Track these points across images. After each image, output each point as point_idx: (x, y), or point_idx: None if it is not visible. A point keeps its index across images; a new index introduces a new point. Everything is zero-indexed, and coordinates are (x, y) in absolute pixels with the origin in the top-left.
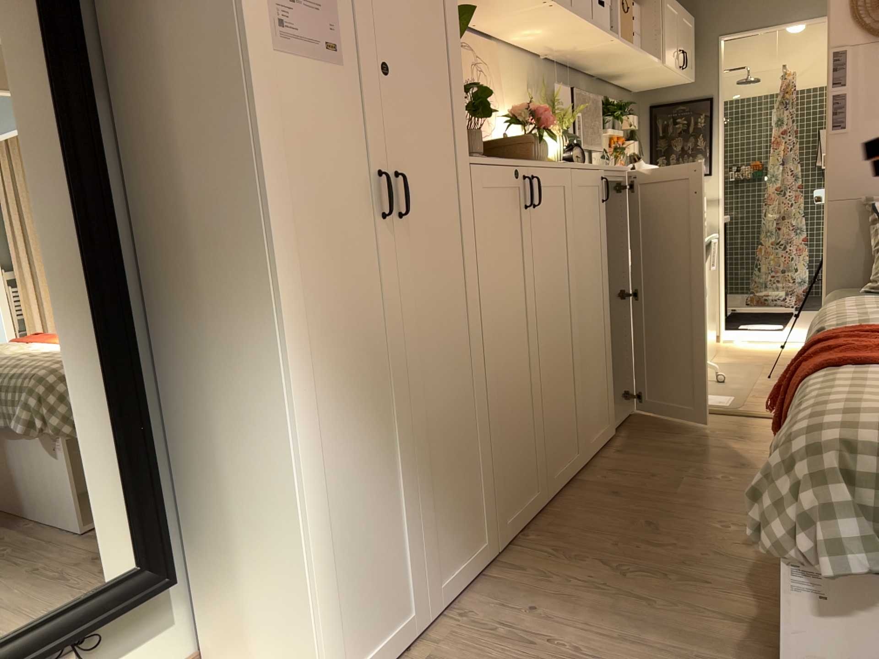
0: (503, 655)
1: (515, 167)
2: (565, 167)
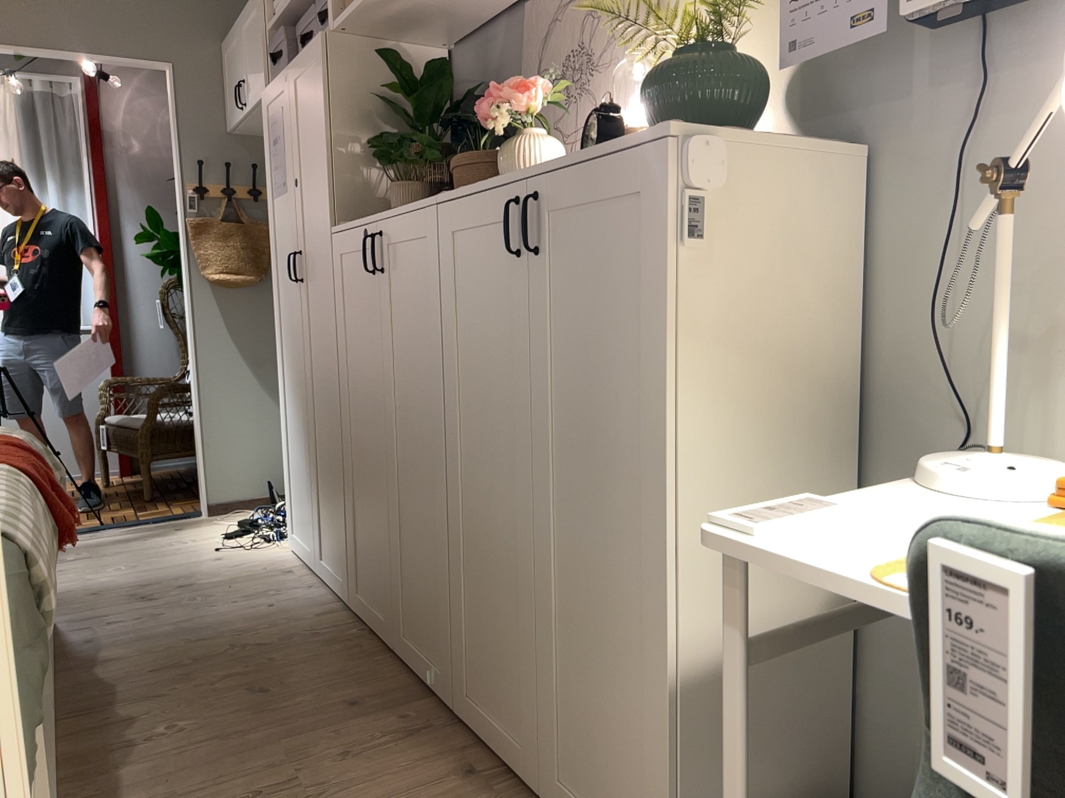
0: (256, 591)
1: (363, 228)
2: (427, 207)
